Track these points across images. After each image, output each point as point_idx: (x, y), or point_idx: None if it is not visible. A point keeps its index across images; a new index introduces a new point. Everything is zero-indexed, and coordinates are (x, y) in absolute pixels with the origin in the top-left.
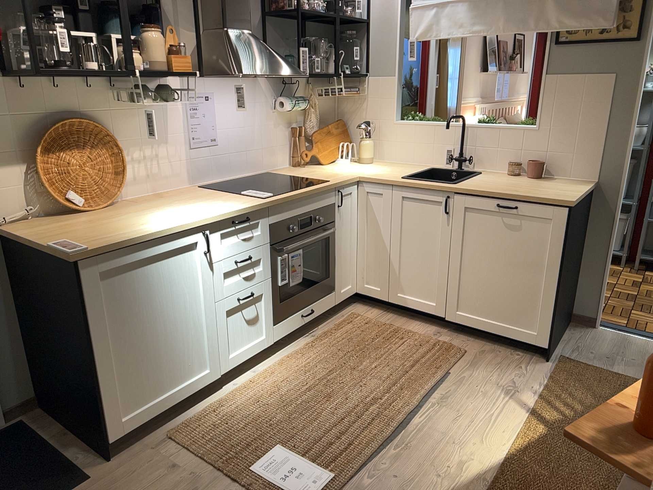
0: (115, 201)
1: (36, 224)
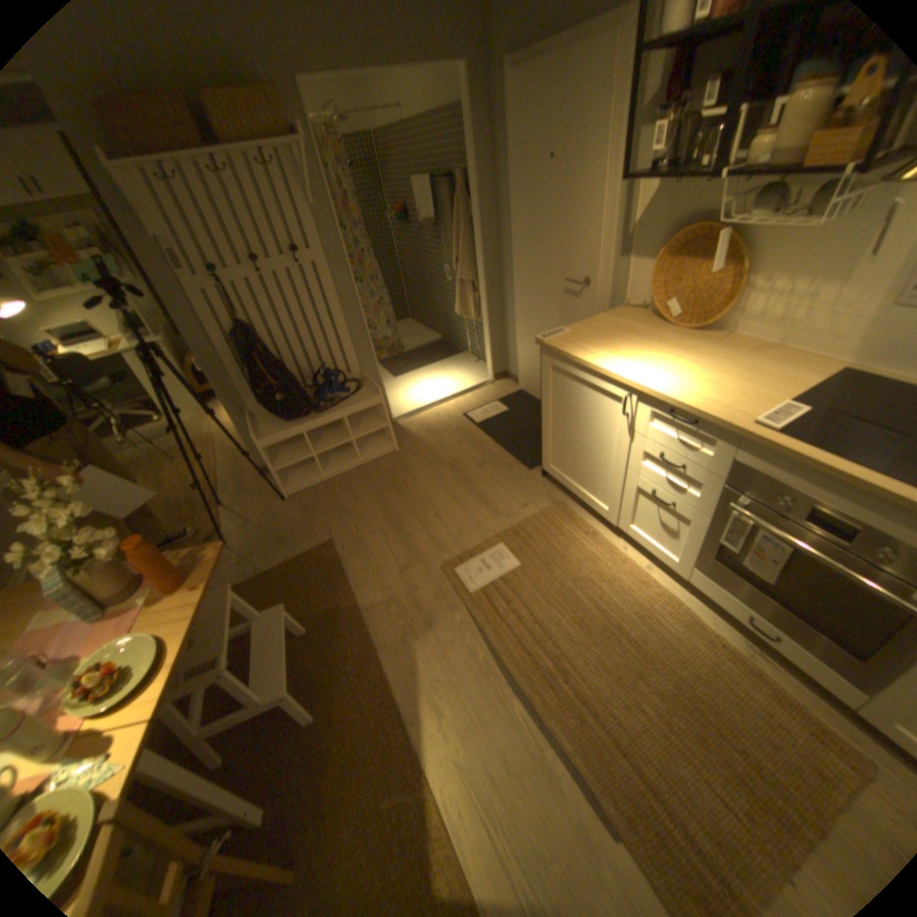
0: (725, 327)
1: (630, 313)
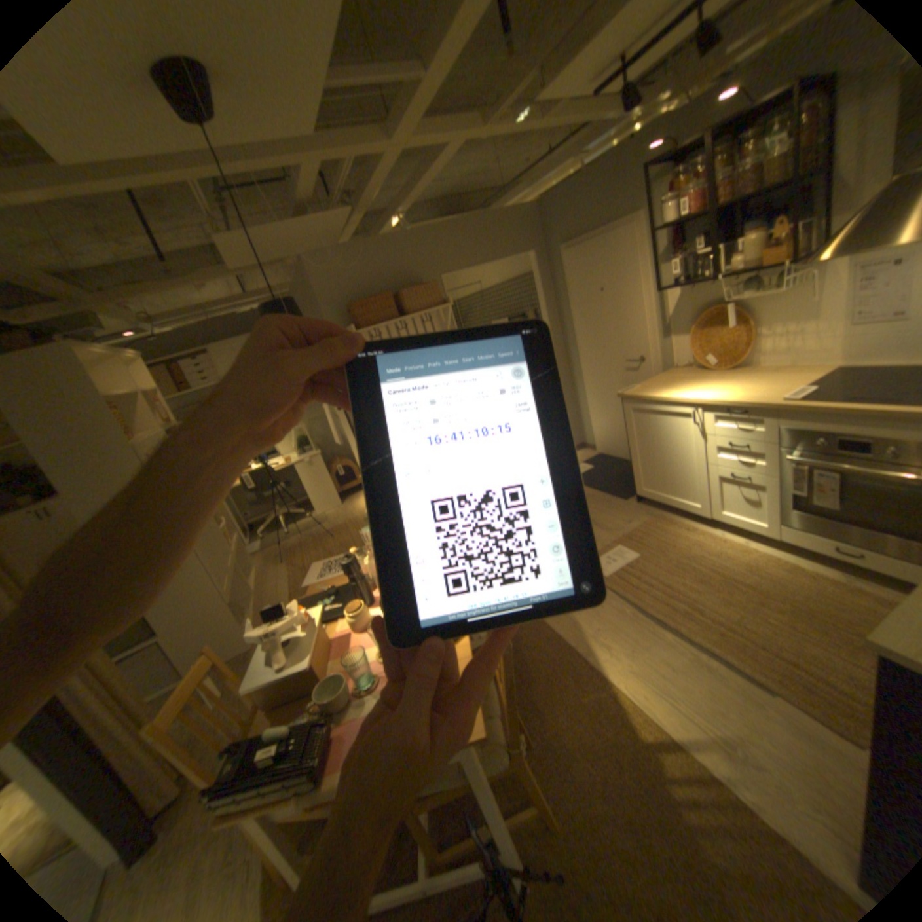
0: (750, 365)
1: (680, 371)
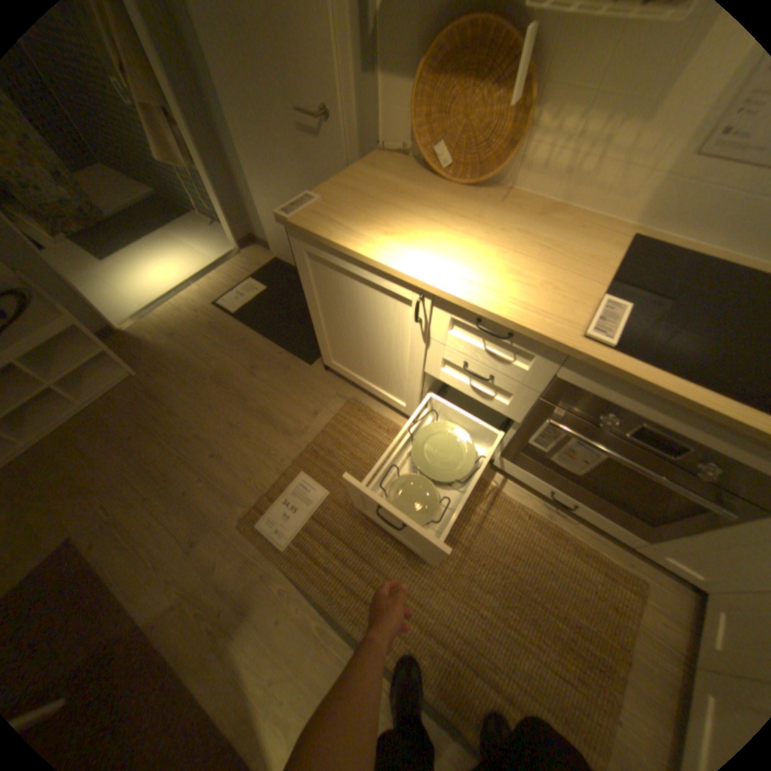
0: (502, 181)
1: (390, 163)
